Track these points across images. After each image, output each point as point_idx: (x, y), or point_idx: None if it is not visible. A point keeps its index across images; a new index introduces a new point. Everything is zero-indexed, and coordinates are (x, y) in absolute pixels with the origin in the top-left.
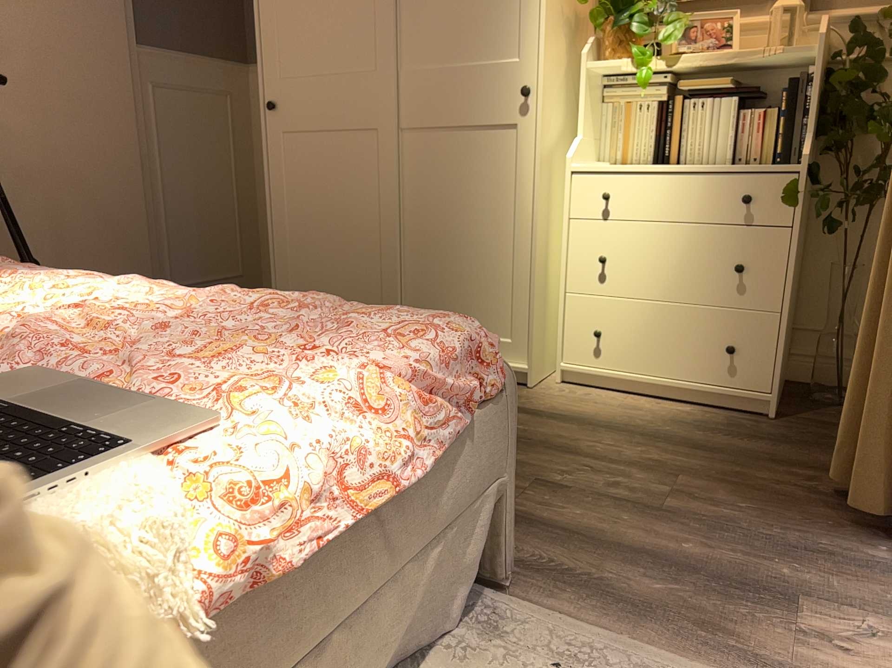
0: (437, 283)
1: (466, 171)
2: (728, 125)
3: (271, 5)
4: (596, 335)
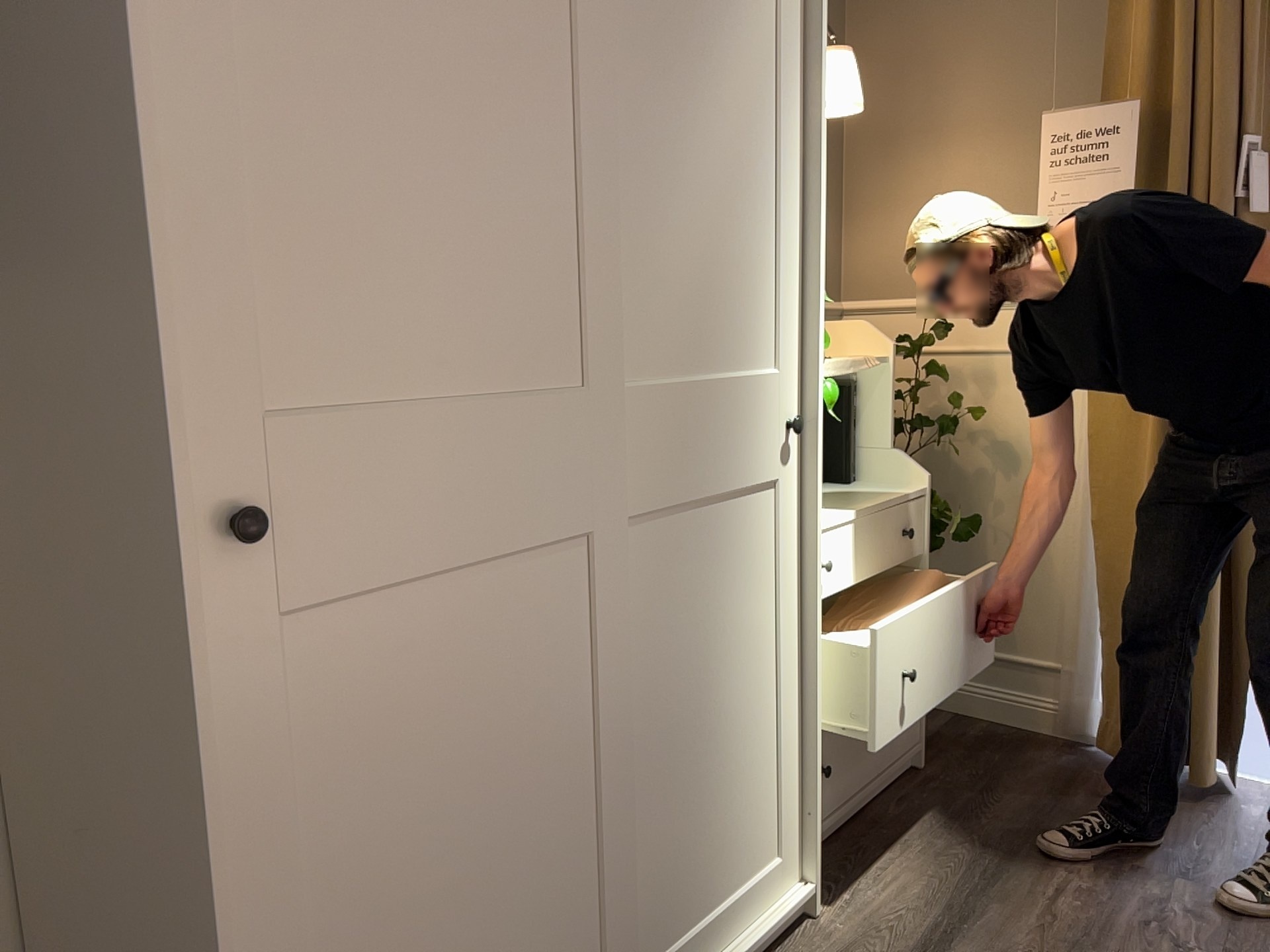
0: (682, 824)
1: (717, 579)
2: None
3: (255, 141)
4: (824, 766)
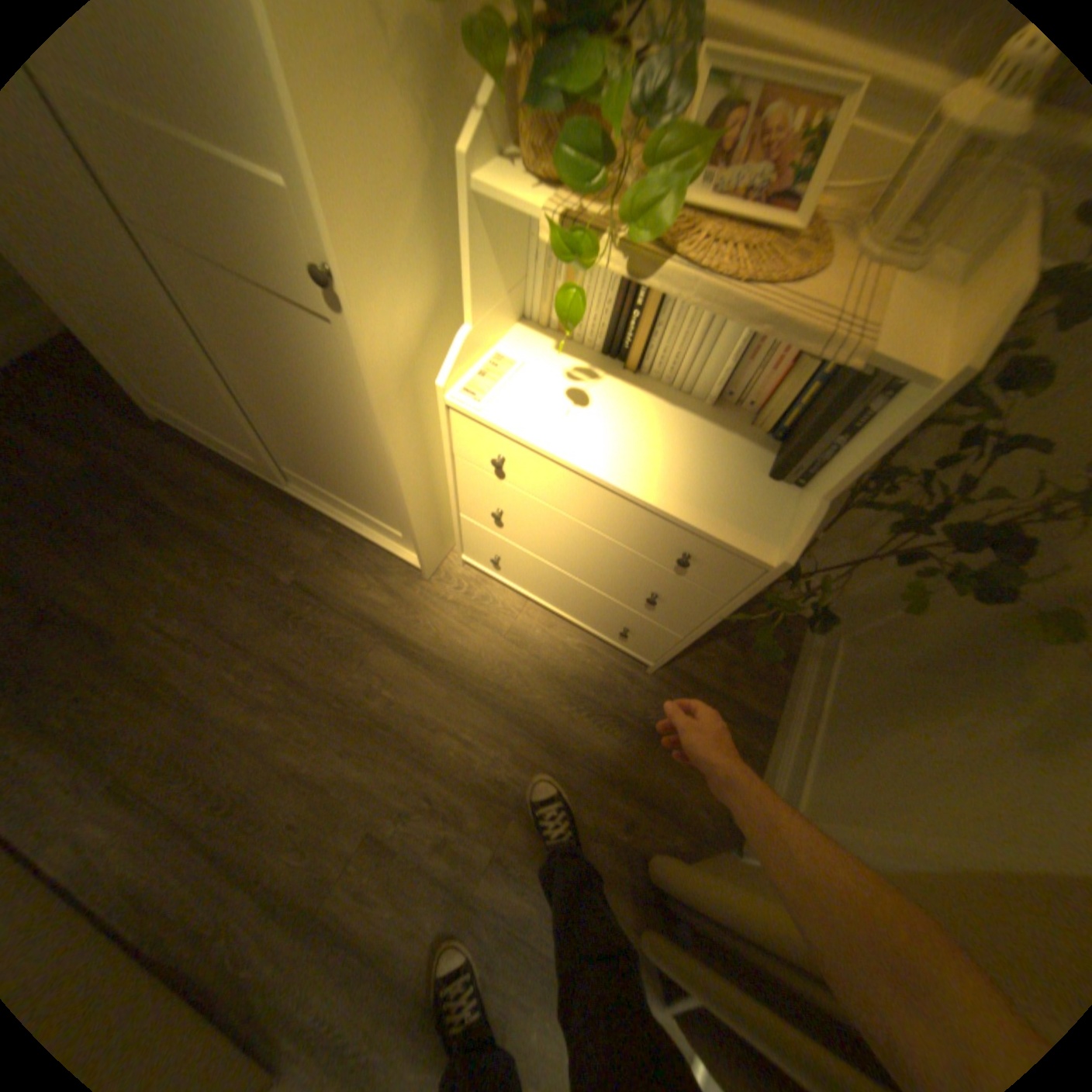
0: (302, 452)
1: (278, 347)
2: (731, 349)
3: None
4: (492, 562)
